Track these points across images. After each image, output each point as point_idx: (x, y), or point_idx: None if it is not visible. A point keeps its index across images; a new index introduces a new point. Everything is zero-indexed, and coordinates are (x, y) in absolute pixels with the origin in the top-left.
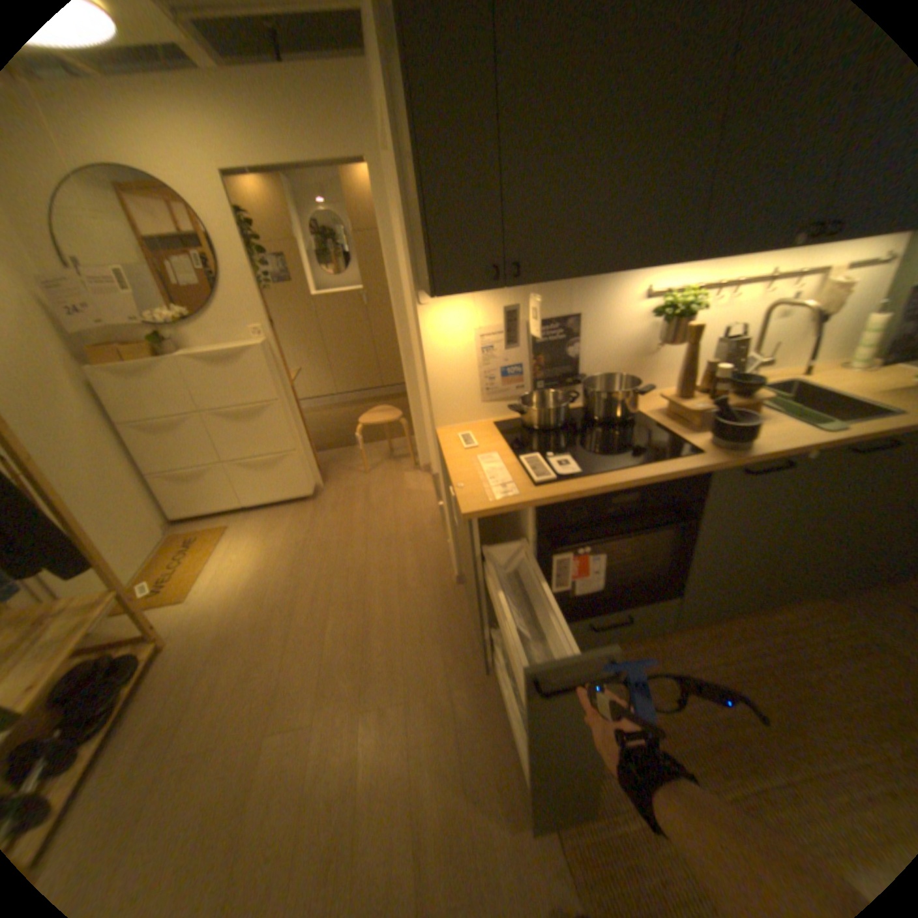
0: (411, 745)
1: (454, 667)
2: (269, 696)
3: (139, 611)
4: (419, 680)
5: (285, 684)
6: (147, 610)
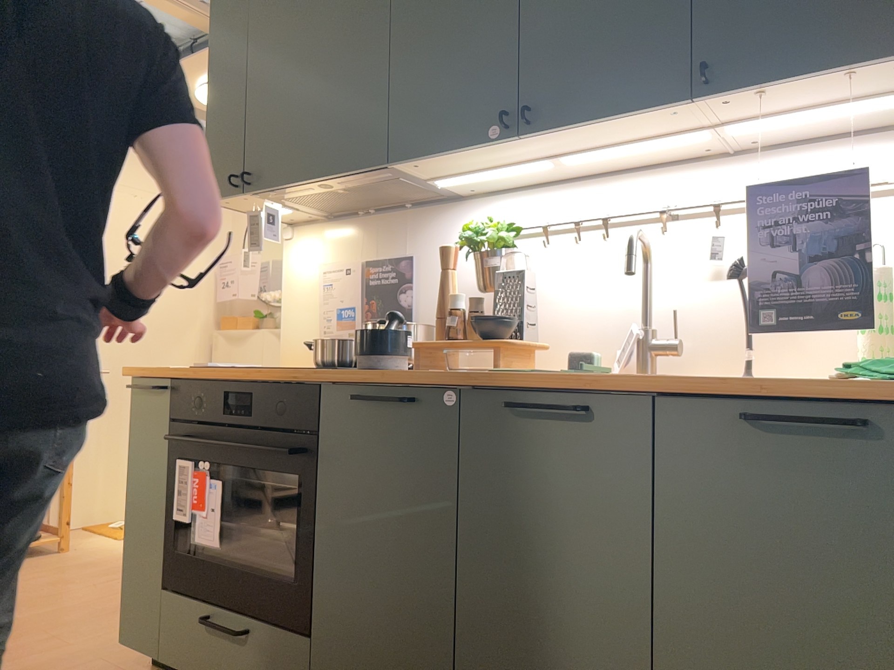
0: (17, 663)
1: (135, 653)
2: (39, 597)
3: (97, 532)
4: (104, 643)
5: (56, 597)
6: (100, 534)
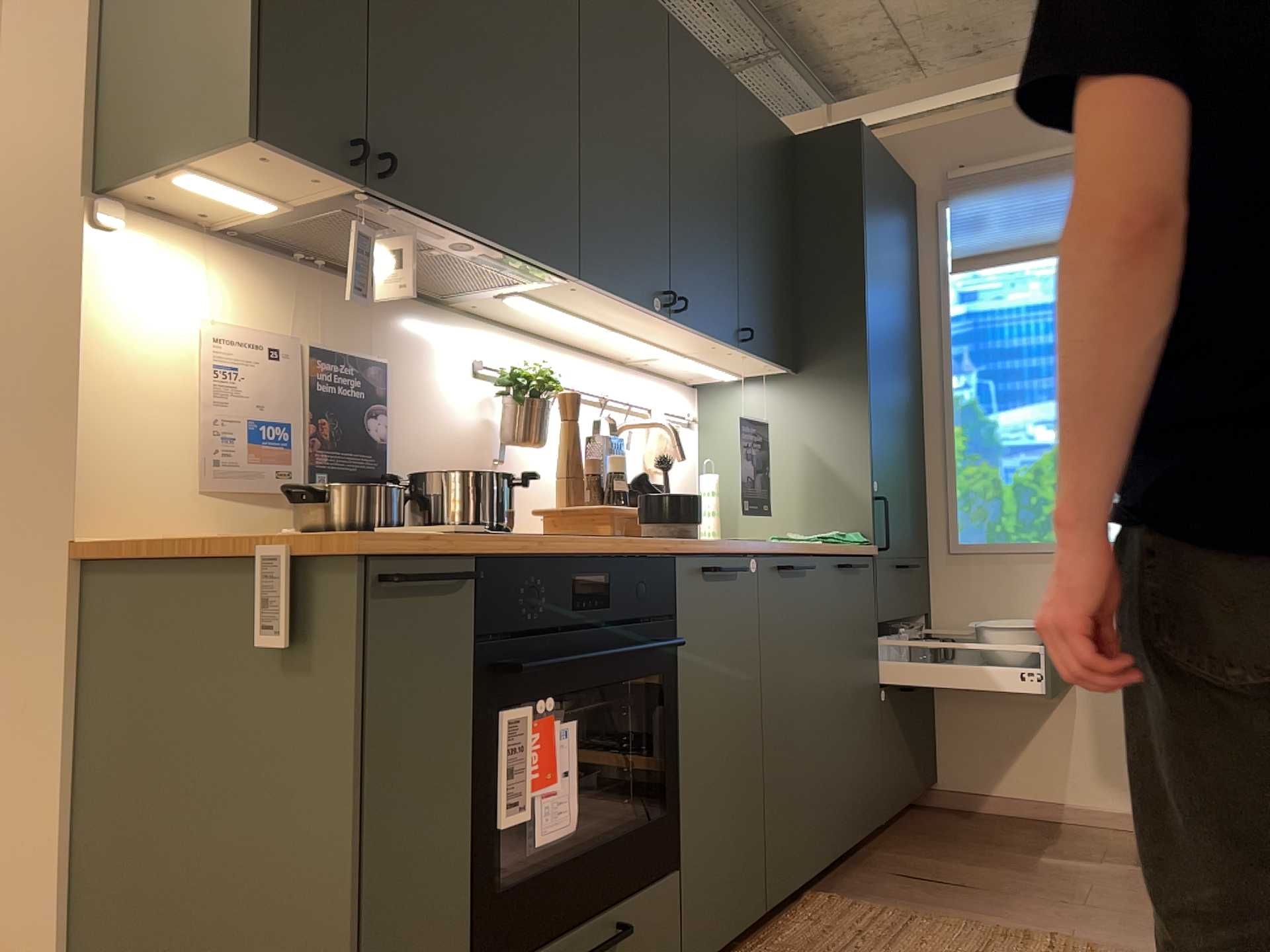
0: None
1: None
2: None
3: None
4: None
5: None
6: None
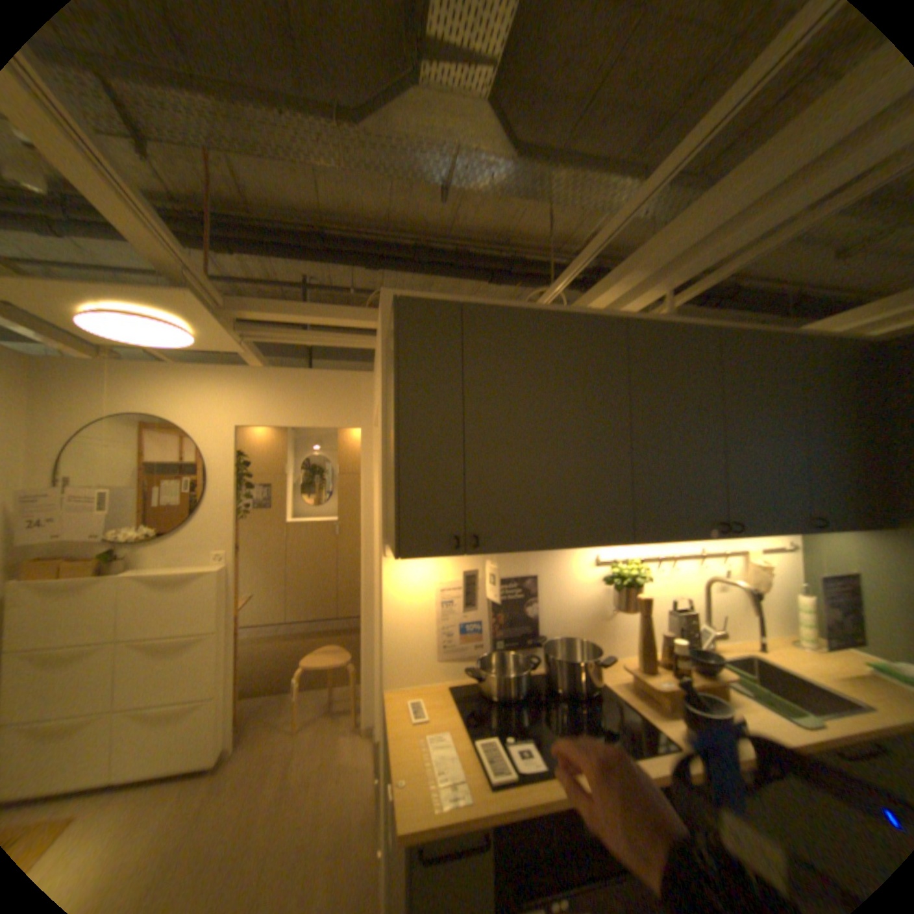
0: None
1: None
2: None
3: None
4: None
5: None
6: None
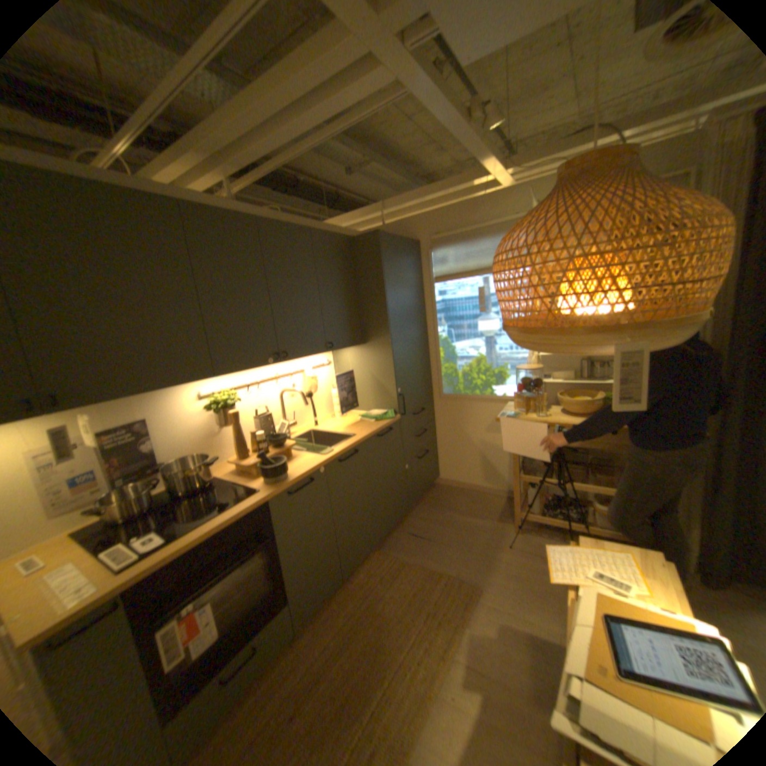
0: None
1: None
2: None
3: None
4: None
5: None
6: None
